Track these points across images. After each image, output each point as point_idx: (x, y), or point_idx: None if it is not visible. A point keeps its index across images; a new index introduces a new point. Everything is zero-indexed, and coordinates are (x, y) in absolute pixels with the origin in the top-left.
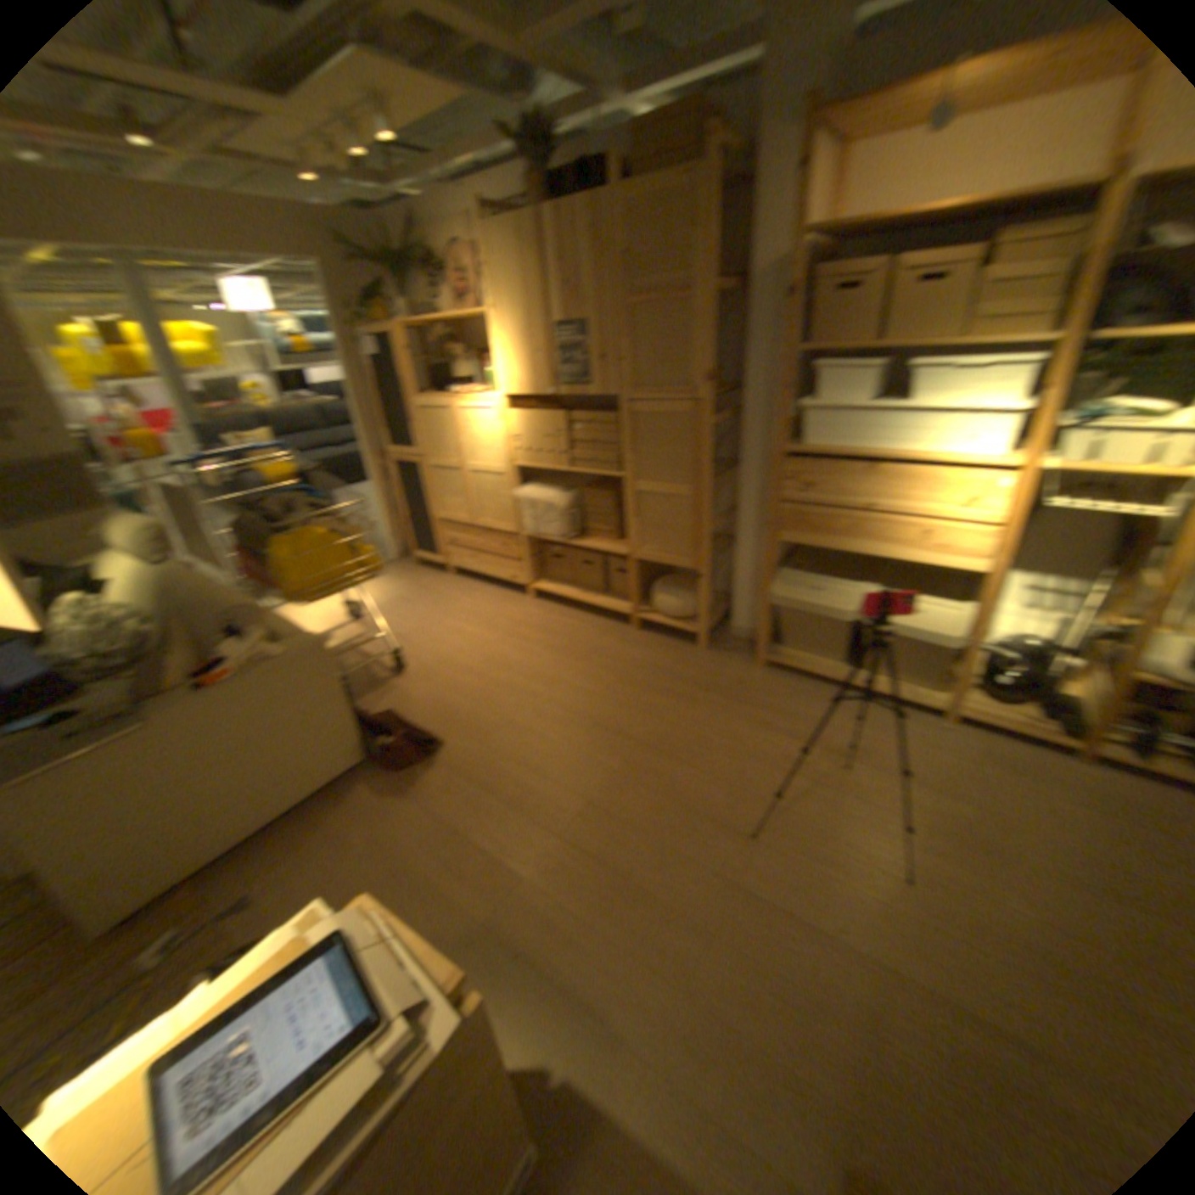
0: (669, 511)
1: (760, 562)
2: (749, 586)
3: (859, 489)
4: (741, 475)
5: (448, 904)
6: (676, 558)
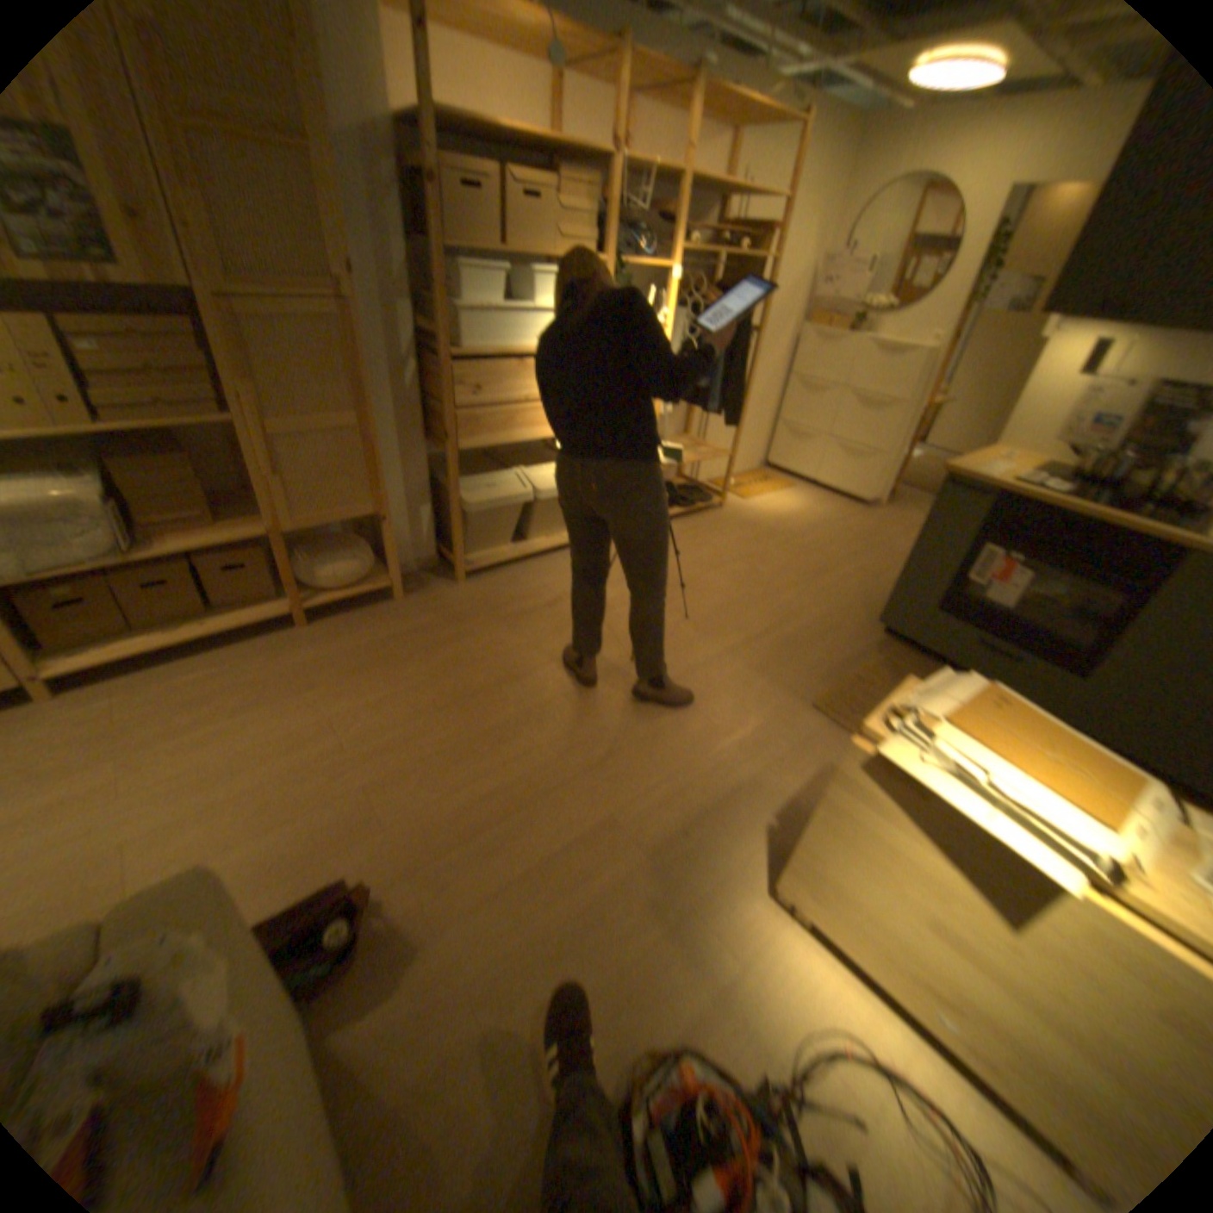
0: (330, 449)
1: (412, 484)
2: (406, 513)
3: (516, 383)
4: (372, 391)
5: (611, 887)
6: (339, 508)
